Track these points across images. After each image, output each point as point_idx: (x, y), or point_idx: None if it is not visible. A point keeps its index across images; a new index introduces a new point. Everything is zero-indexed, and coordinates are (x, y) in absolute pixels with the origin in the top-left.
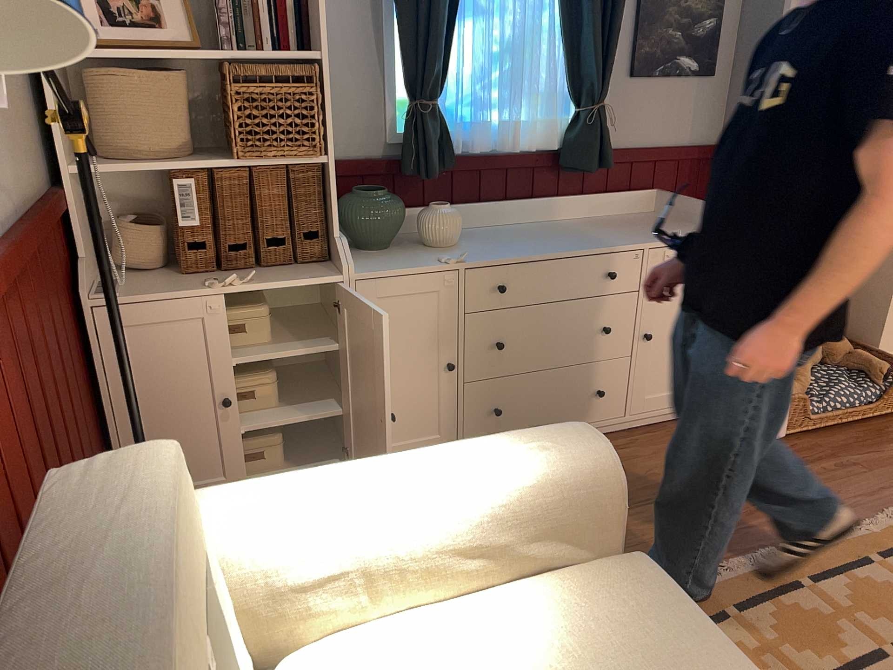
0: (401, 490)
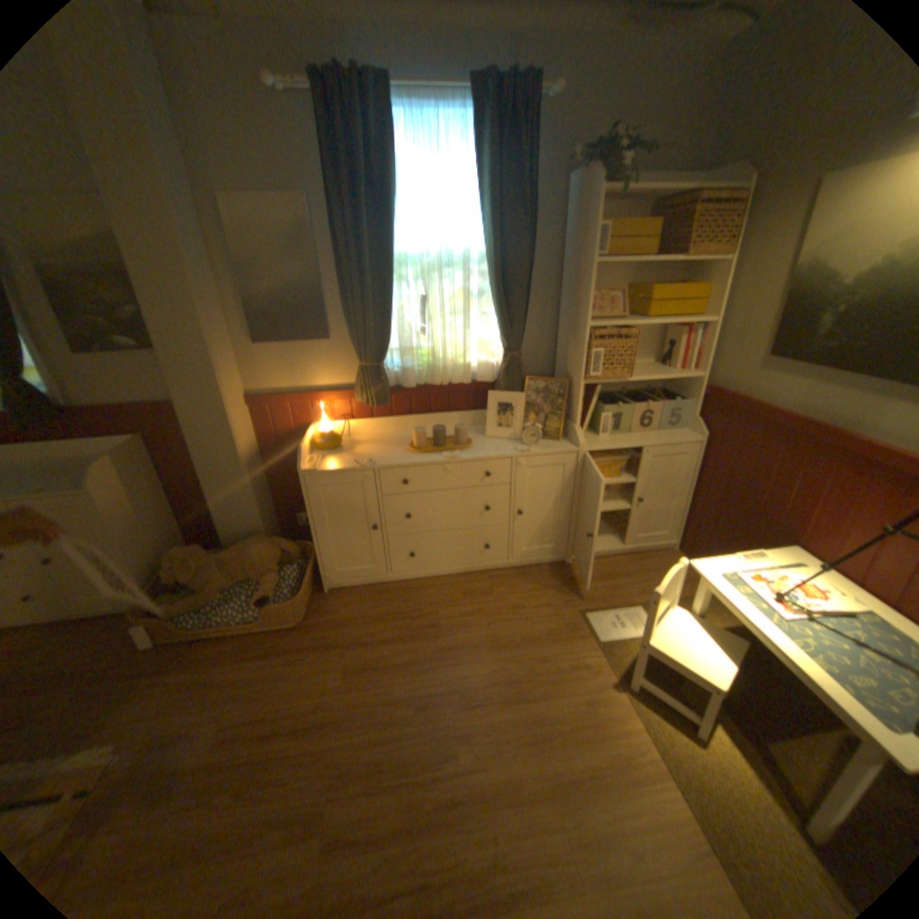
0: None
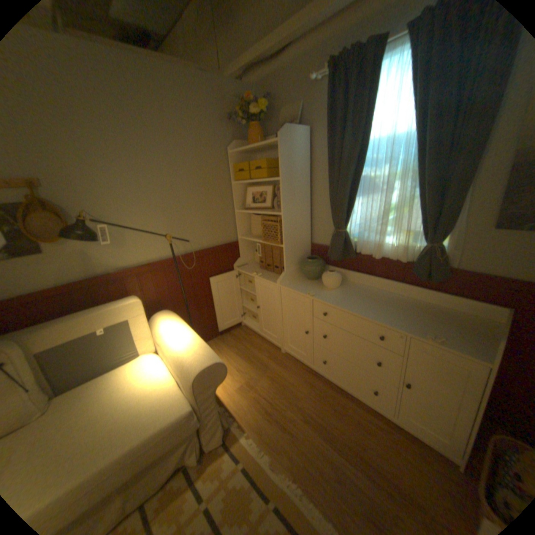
0: (173, 339)
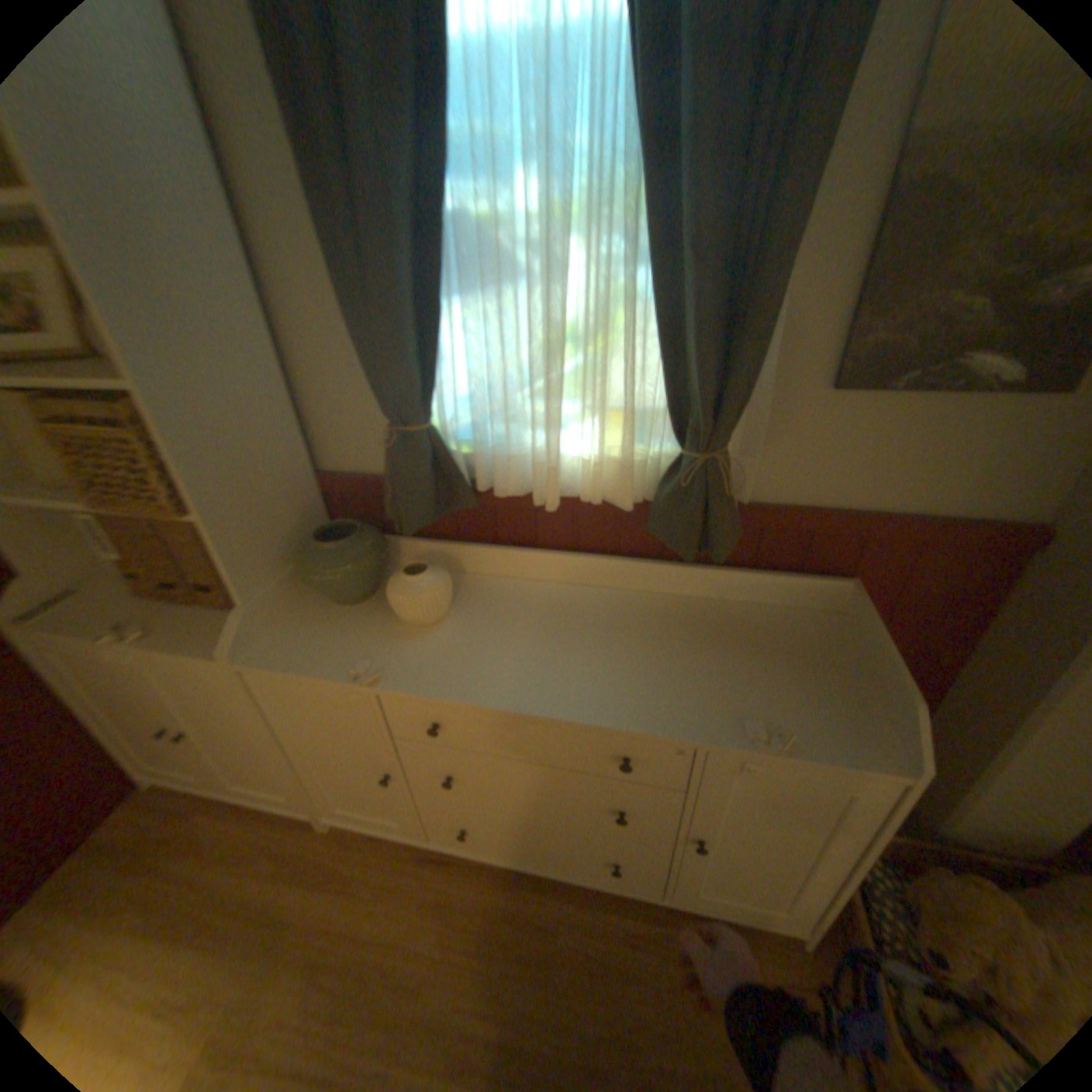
0: None
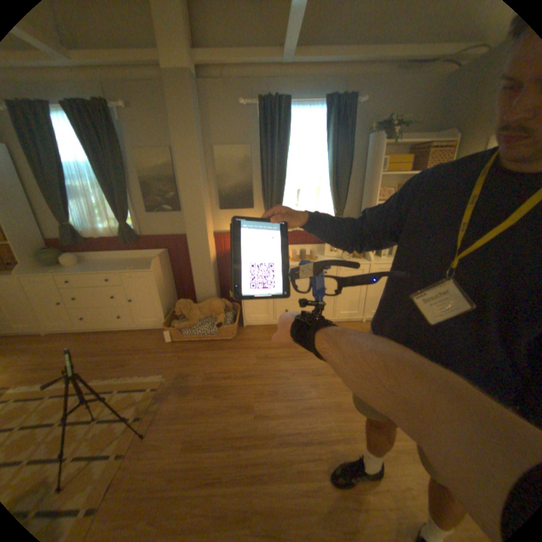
0: None
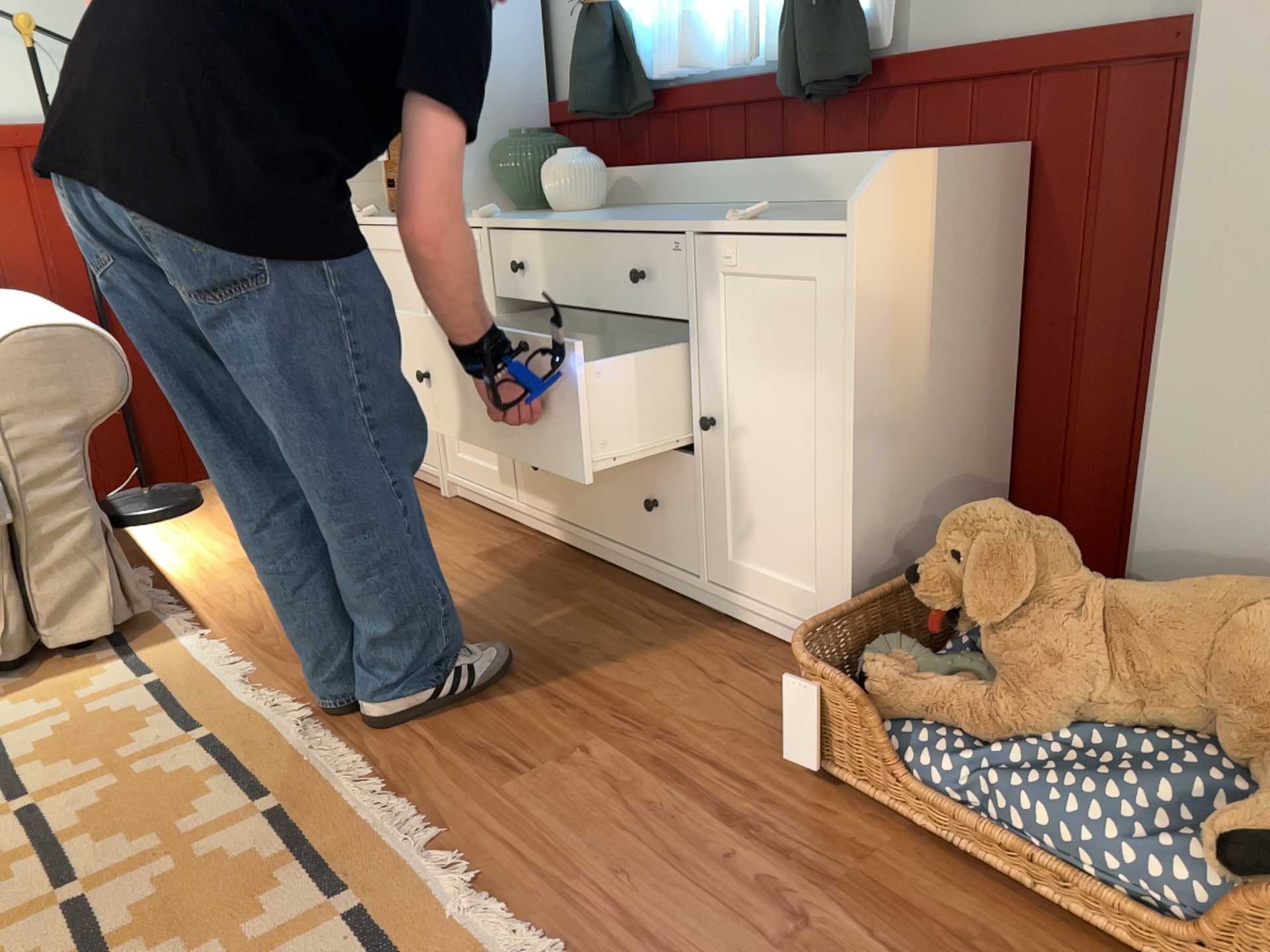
0: None
